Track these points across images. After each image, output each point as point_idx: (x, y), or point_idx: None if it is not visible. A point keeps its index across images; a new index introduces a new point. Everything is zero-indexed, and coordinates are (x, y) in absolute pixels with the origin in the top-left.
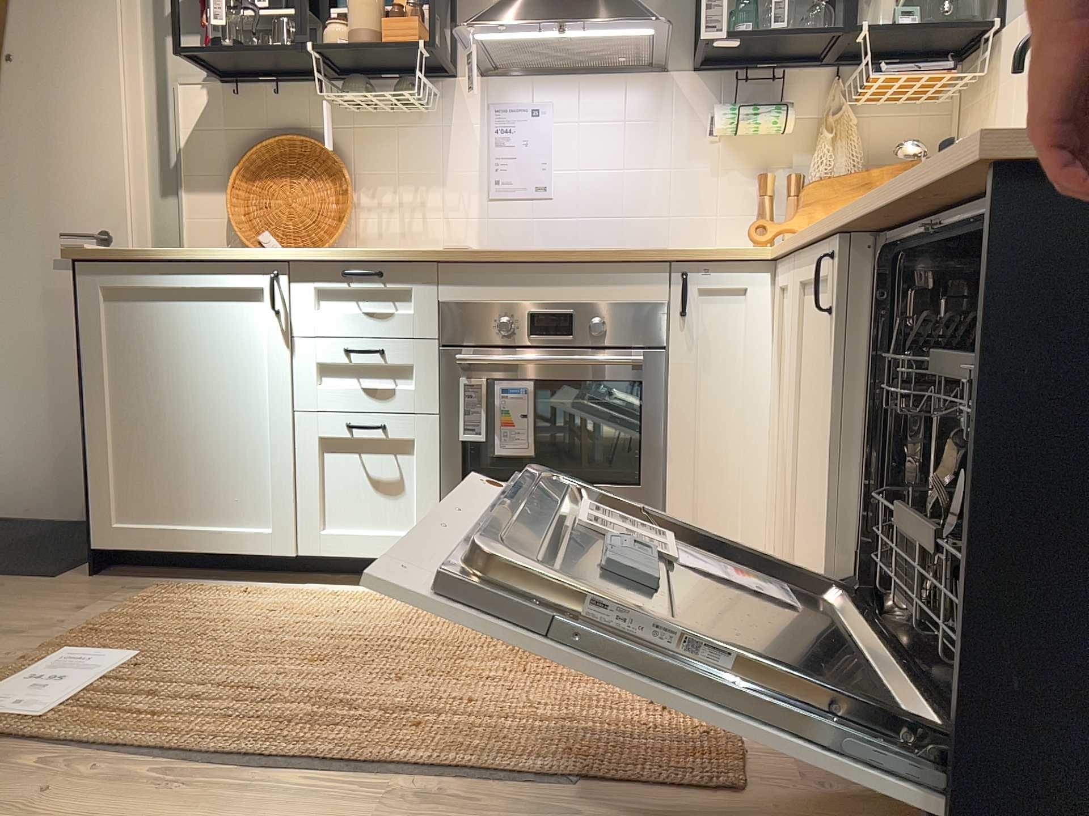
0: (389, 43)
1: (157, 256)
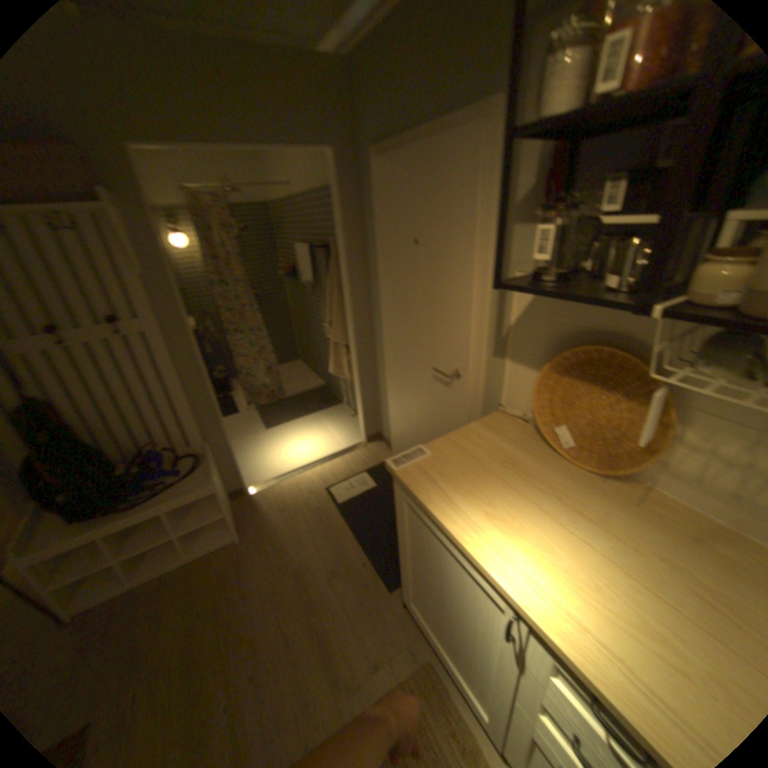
0: None
1: (431, 514)
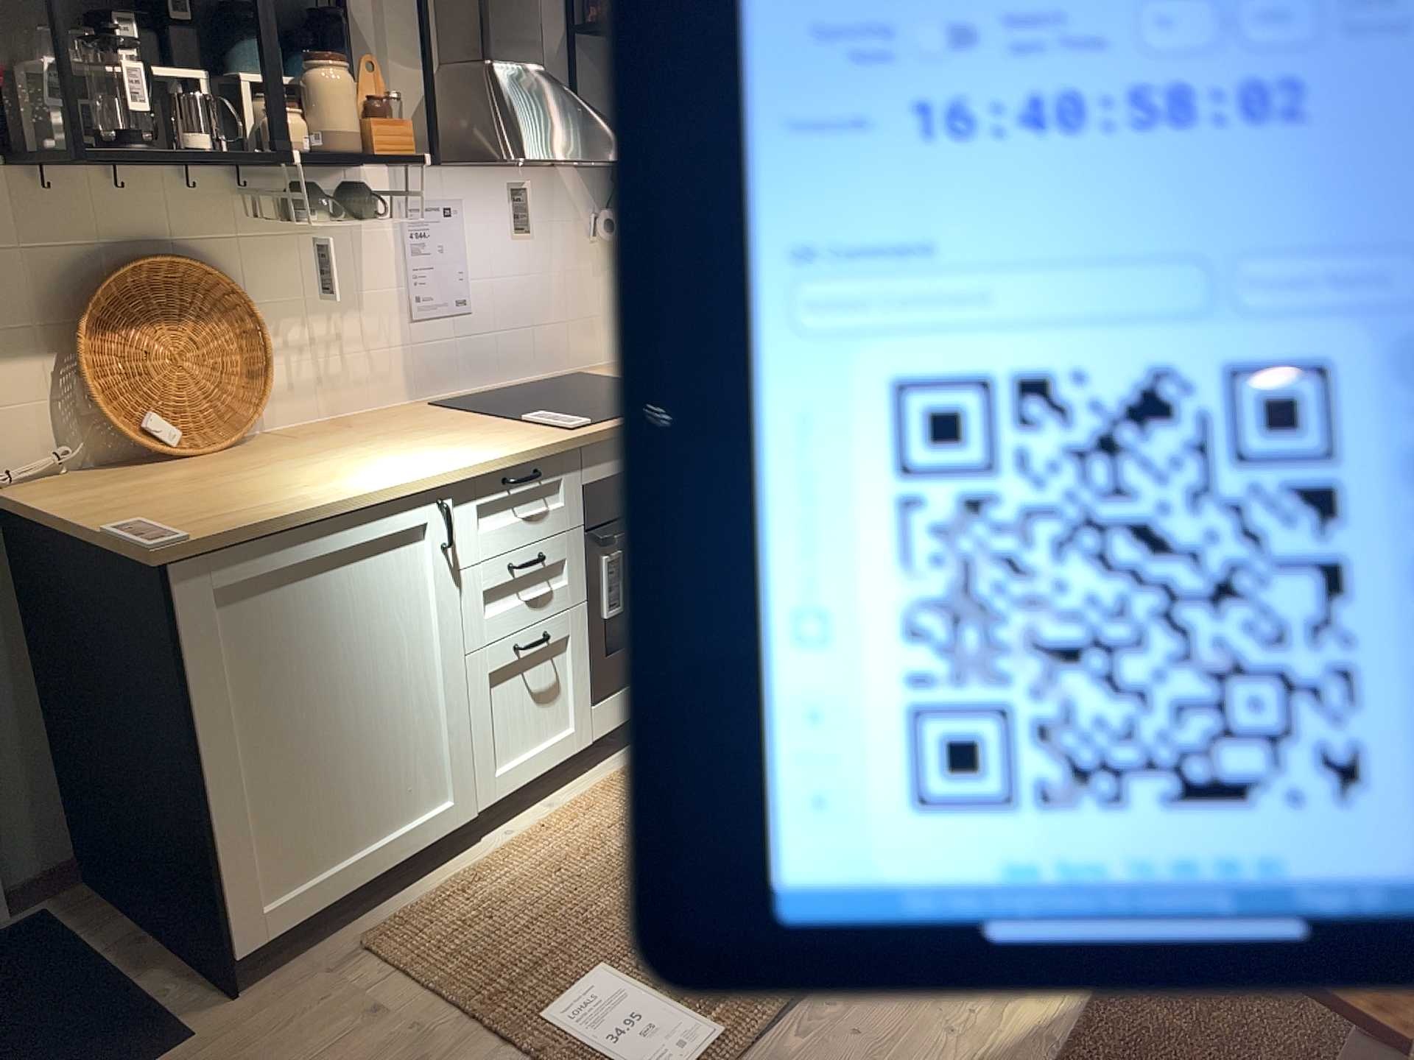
0: (386, 153)
1: (300, 521)
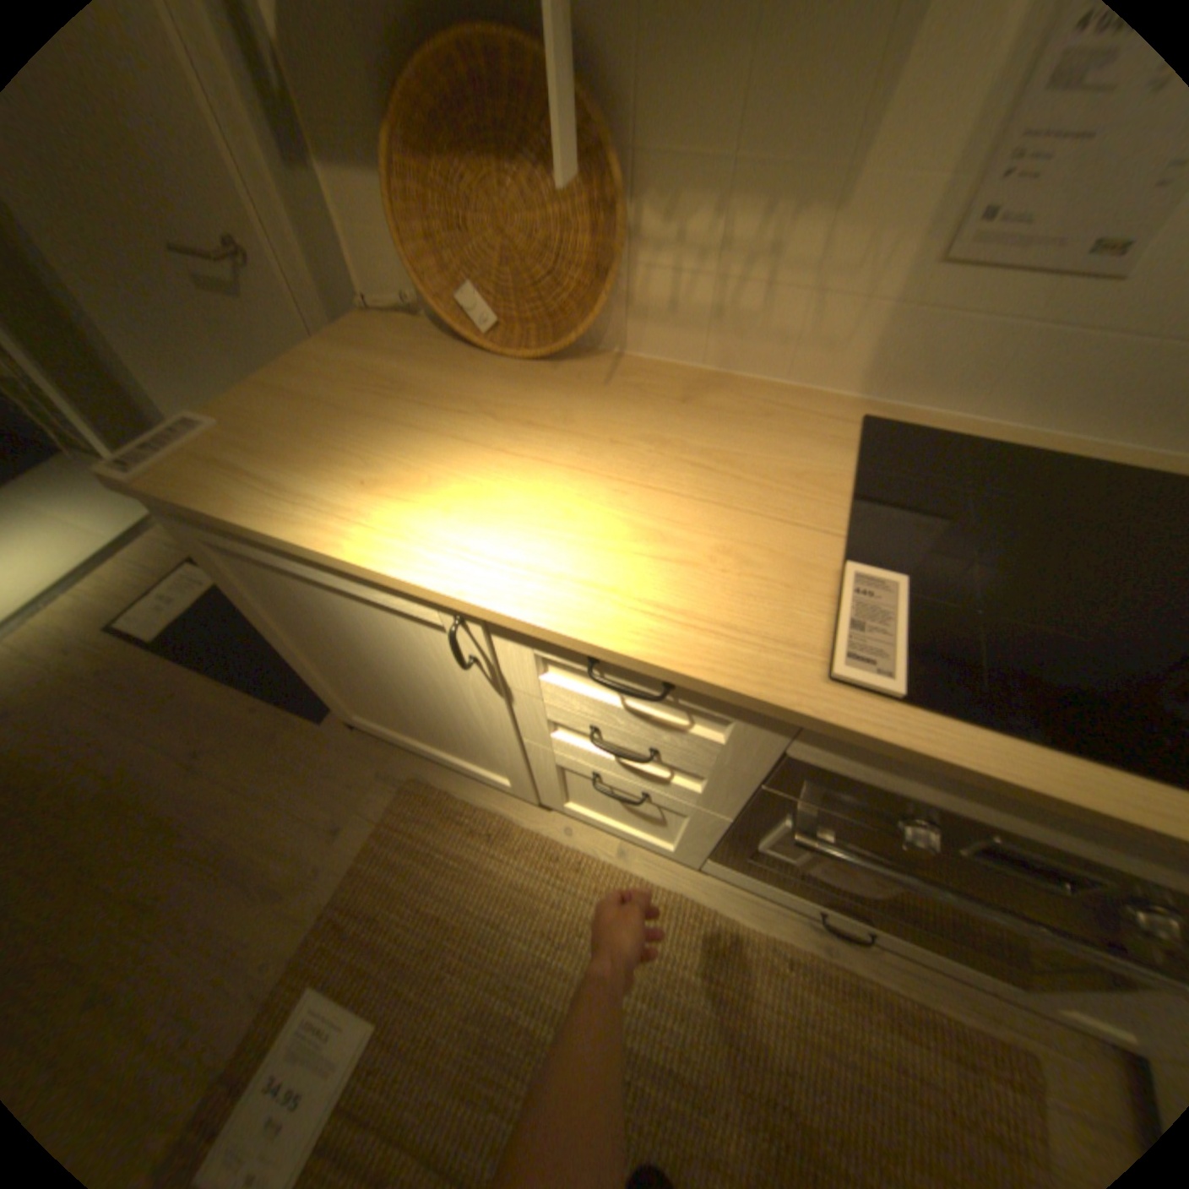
0: None
1: (243, 530)
